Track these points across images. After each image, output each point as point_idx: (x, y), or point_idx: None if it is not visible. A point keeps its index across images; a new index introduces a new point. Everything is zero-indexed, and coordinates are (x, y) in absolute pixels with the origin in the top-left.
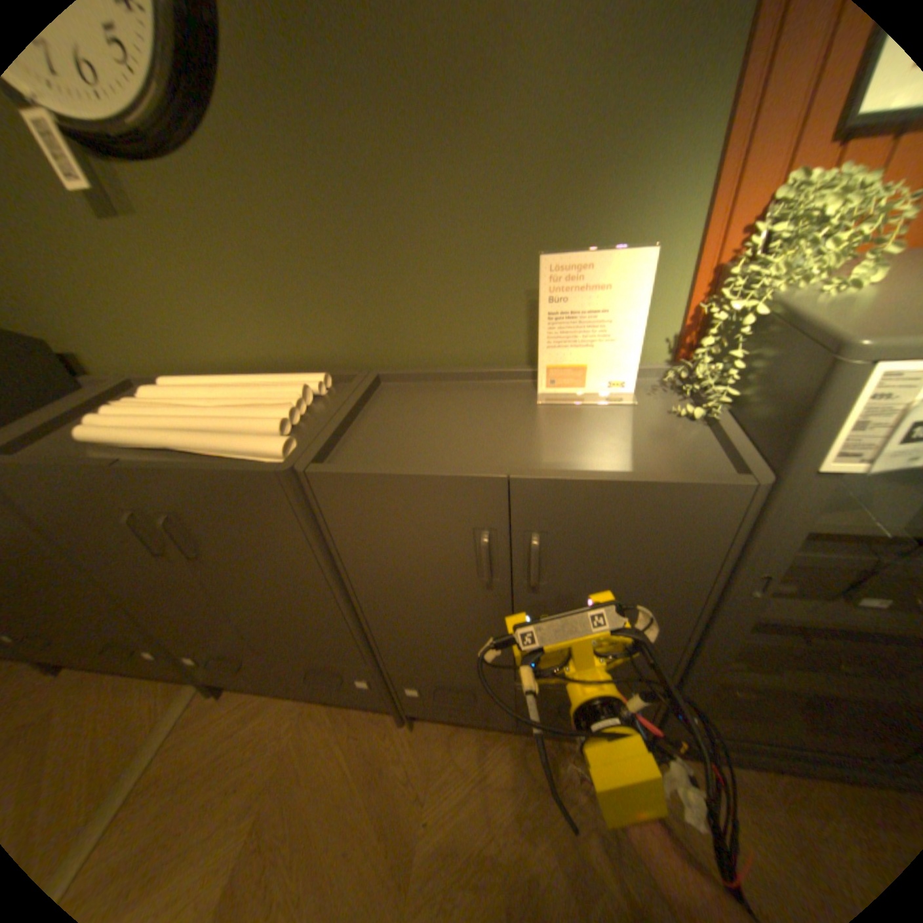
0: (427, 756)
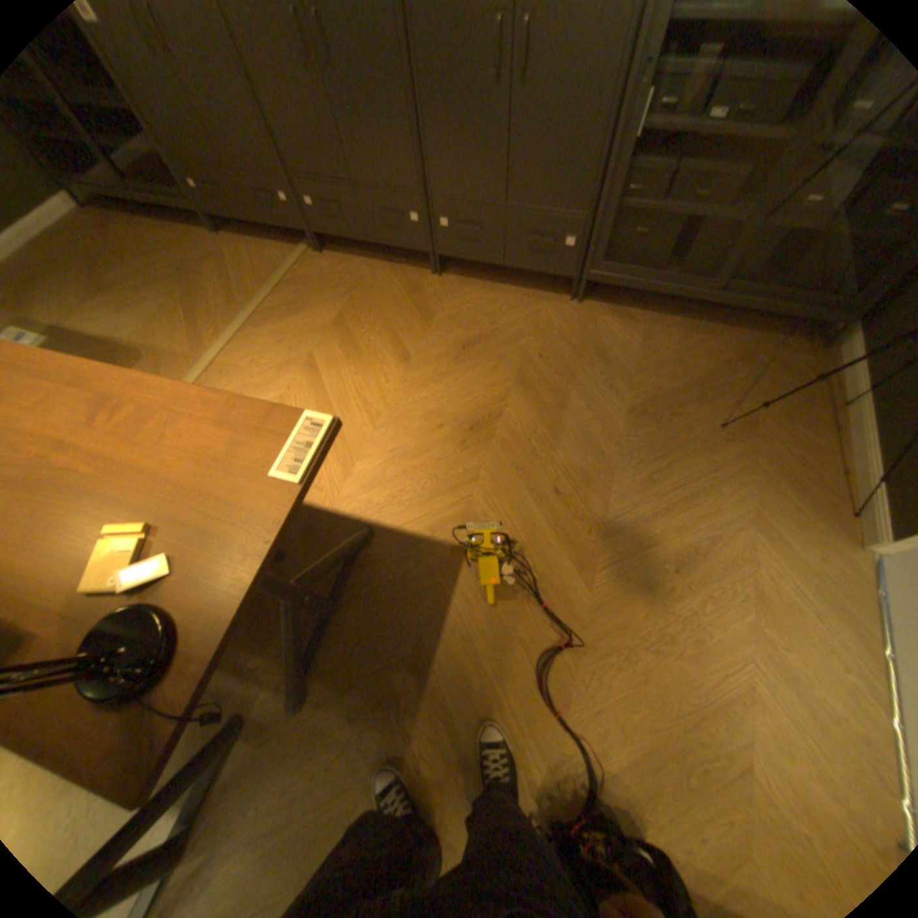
0: (449, 287)
